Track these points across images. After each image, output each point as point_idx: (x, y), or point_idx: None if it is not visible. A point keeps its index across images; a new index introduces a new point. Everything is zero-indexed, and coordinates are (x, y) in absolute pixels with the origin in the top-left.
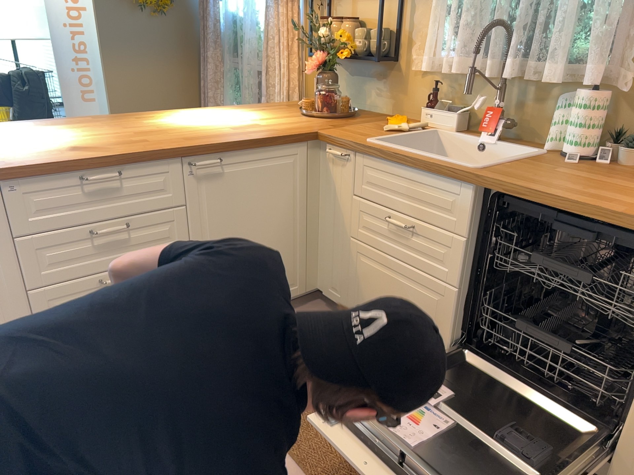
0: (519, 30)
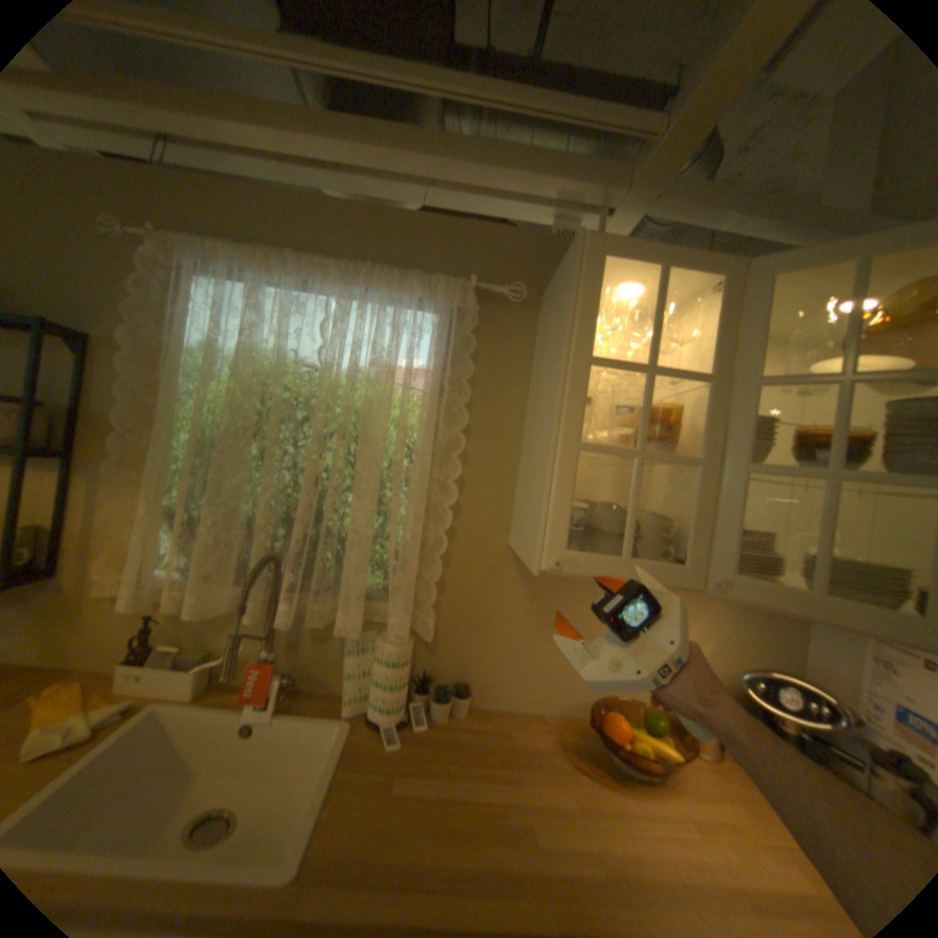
0: (298, 561)
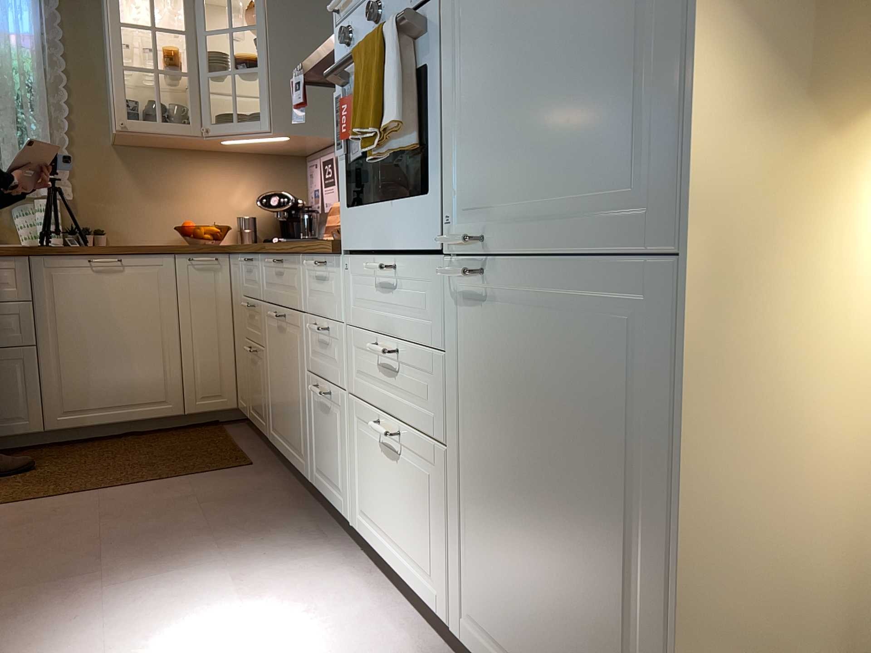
0: None
